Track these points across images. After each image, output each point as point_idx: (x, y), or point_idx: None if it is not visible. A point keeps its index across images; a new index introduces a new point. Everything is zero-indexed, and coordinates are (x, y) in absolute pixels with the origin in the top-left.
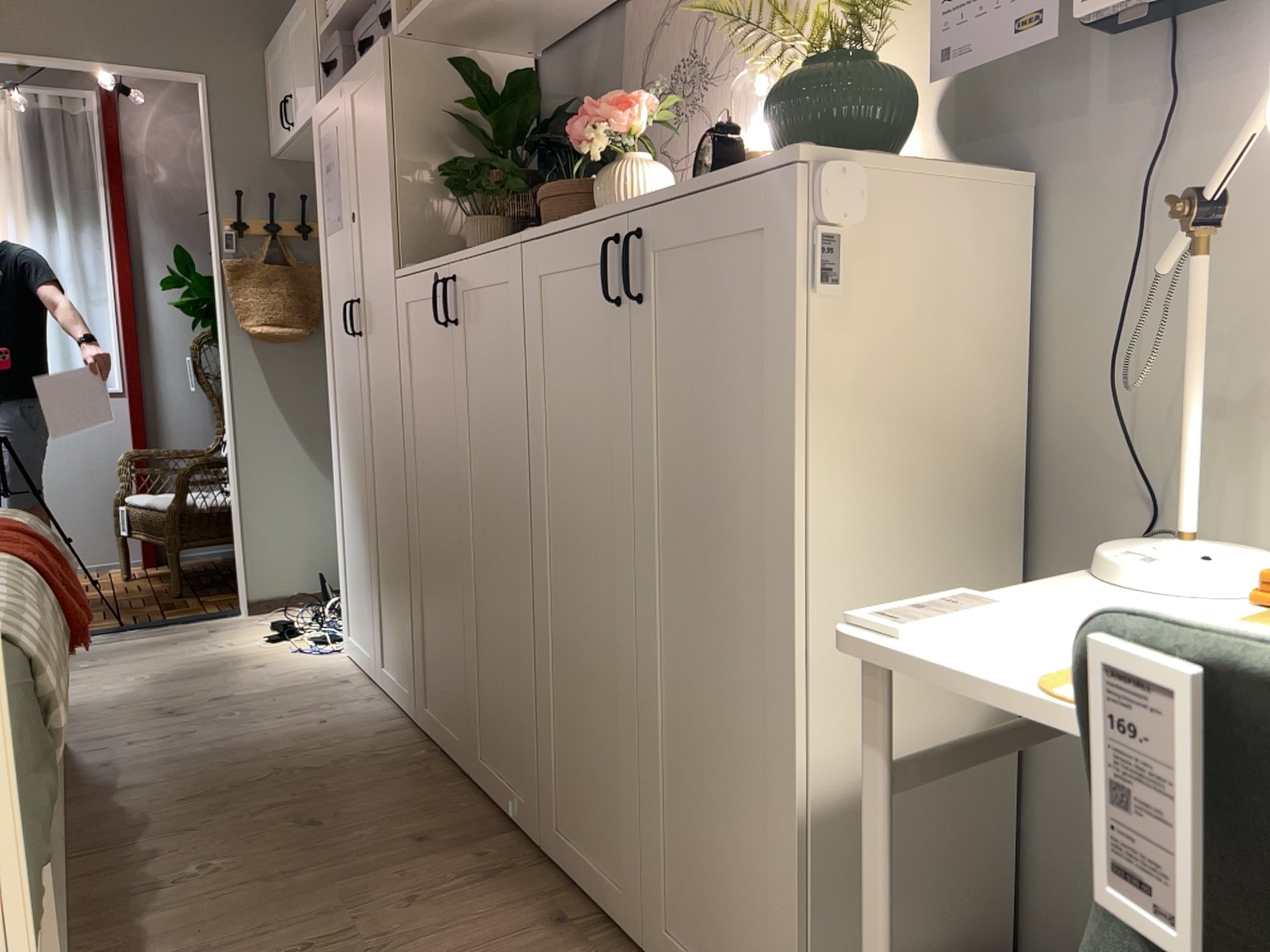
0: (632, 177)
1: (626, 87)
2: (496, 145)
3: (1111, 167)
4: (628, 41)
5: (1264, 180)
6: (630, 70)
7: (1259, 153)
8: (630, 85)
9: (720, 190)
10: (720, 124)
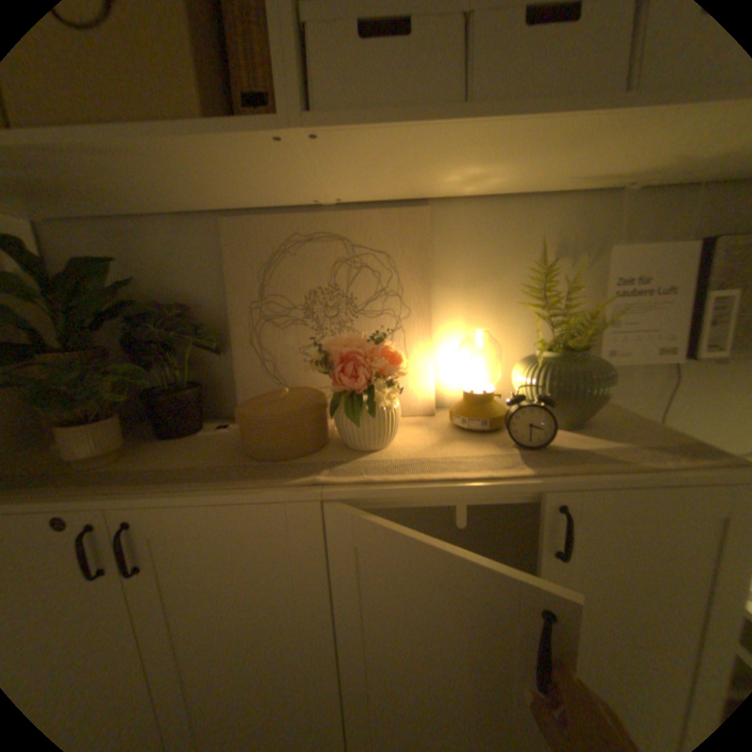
0: (395, 411)
1: (231, 289)
2: (59, 330)
3: (637, 400)
4: (229, 251)
5: (698, 412)
6: (222, 272)
7: (697, 402)
8: (240, 289)
9: (678, 488)
10: (545, 399)
